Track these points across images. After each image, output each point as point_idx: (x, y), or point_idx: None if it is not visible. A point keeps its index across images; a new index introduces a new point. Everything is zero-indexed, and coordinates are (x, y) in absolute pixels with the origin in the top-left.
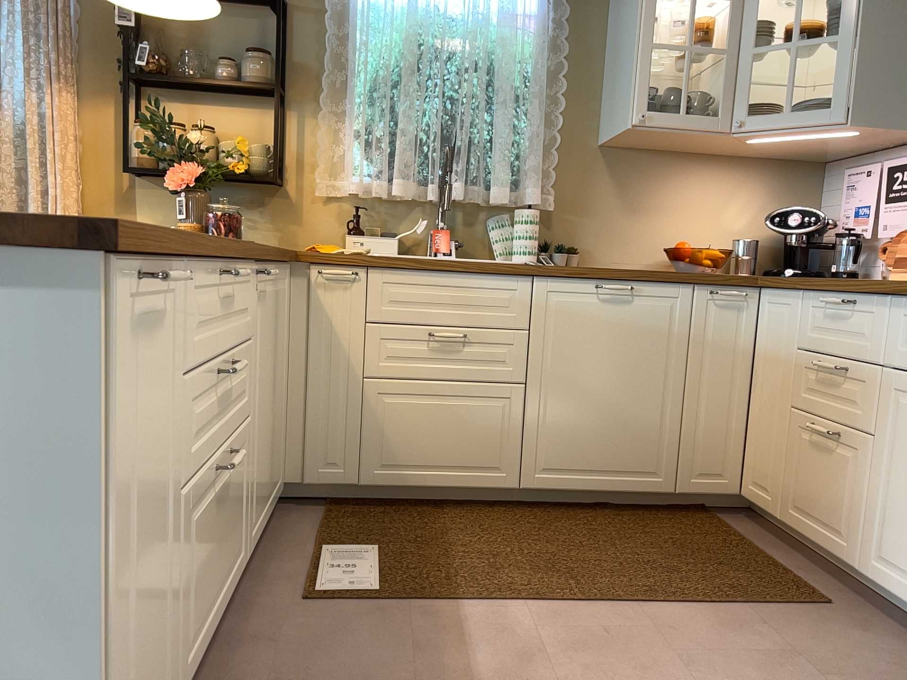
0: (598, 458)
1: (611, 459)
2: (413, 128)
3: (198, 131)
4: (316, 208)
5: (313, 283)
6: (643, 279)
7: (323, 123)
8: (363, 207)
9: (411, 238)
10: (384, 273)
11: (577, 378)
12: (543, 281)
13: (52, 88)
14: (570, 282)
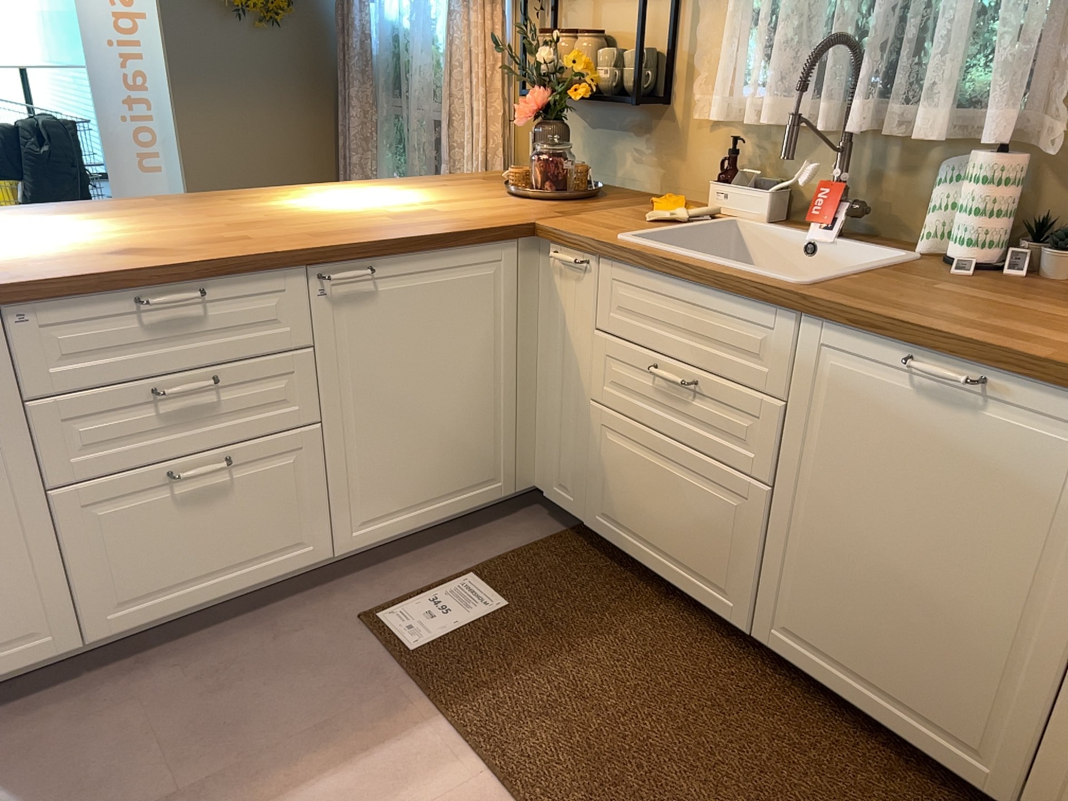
0: (869, 662)
1: (893, 676)
2: (809, 6)
3: (552, 47)
4: (698, 138)
5: (552, 265)
6: (1006, 371)
7: (704, 11)
8: (741, 140)
9: (809, 192)
10: (615, 266)
11: (850, 513)
12: (812, 326)
13: (477, 4)
14: (858, 340)
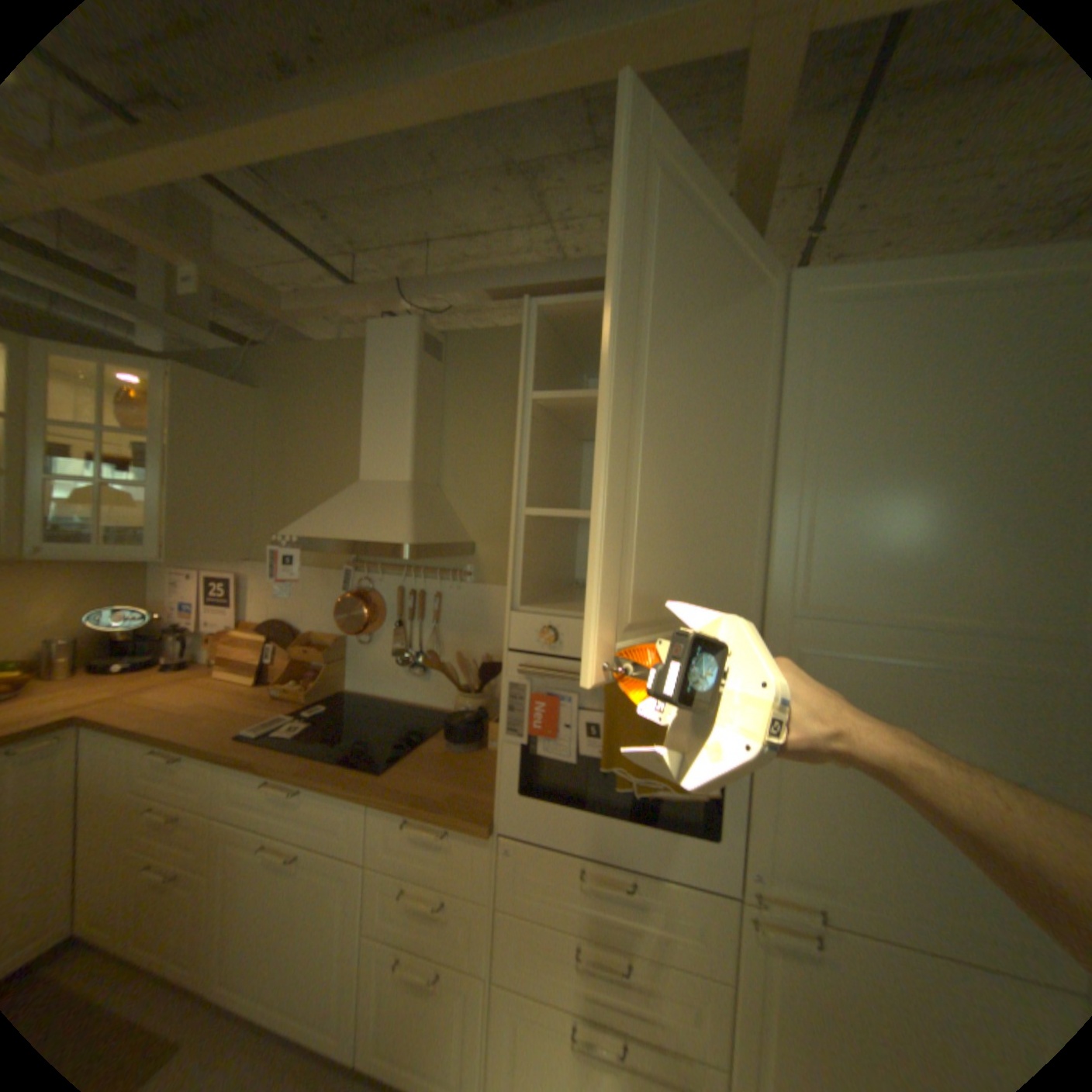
0: None
1: None
2: None
3: None
4: None
5: None
6: None
7: None
8: None
9: None
10: None
11: None
12: None
13: None
14: None
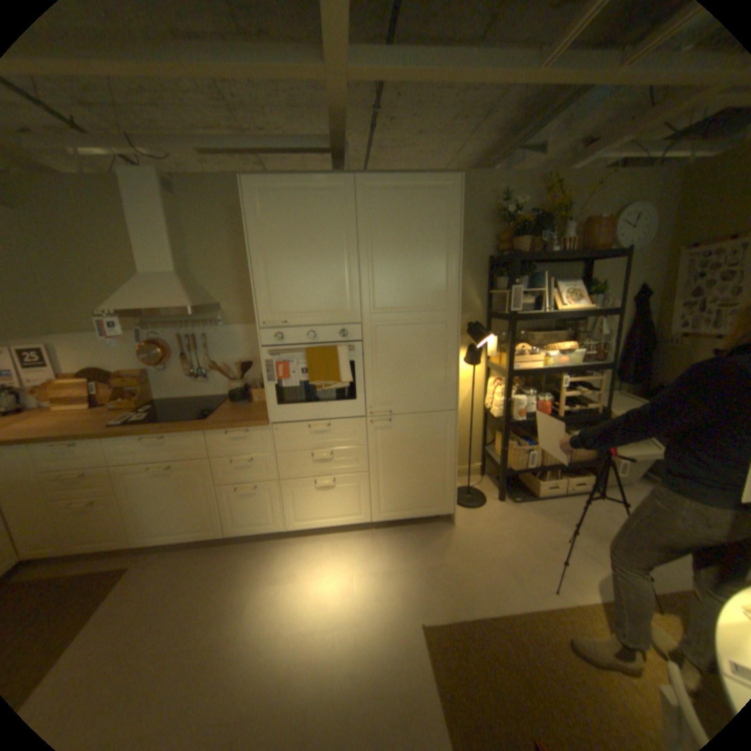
0: None
1: None
2: None
3: None
4: None
5: None
6: None
7: None
8: None
9: None
10: None
11: None
12: None
13: None
14: None
